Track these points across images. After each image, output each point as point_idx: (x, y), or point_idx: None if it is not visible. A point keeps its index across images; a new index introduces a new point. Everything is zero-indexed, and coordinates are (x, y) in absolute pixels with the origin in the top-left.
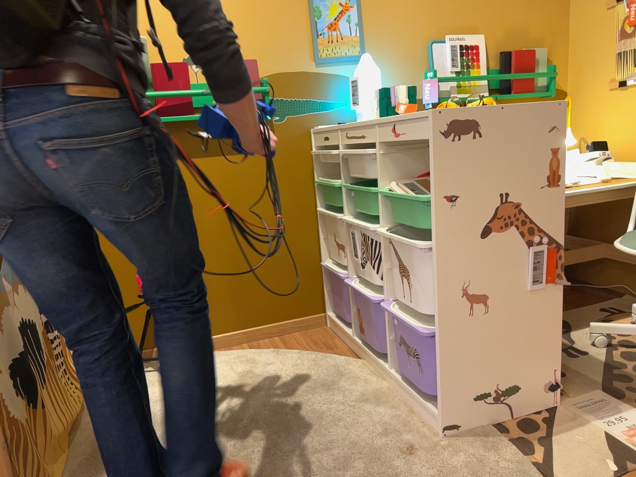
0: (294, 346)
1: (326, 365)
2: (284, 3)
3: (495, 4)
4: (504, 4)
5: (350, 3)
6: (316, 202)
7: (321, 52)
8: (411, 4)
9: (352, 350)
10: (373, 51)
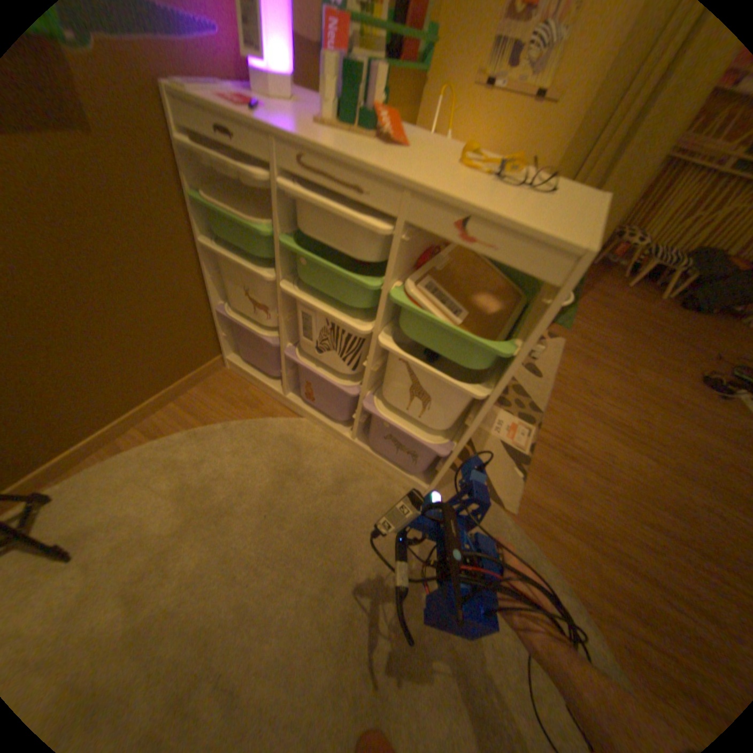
0: (210, 414)
1: (273, 437)
2: None
3: None
4: None
5: None
6: (191, 226)
7: None
8: None
9: (284, 404)
10: None
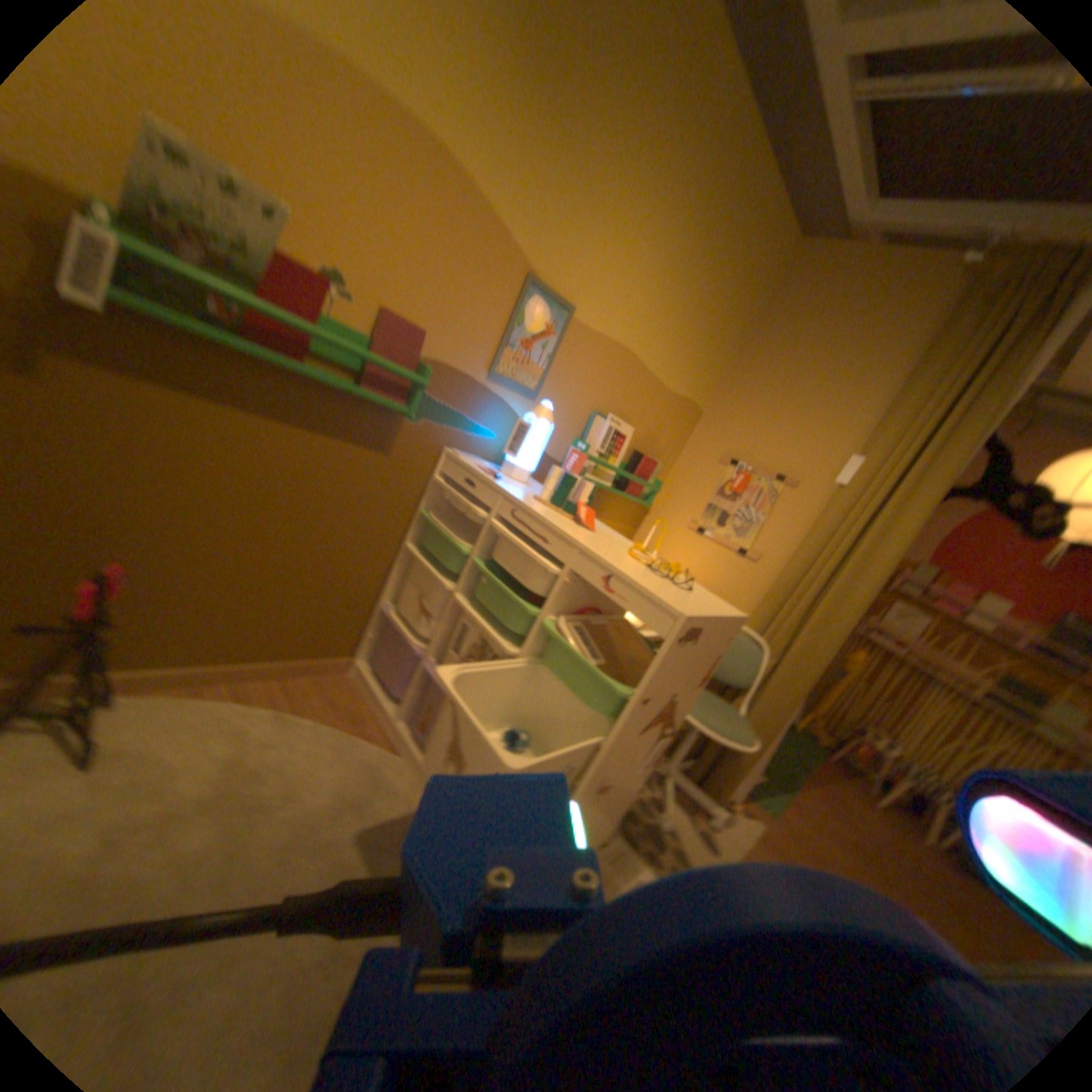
0: (309, 713)
1: (361, 765)
2: (494, 285)
3: (655, 406)
4: (660, 410)
5: (557, 332)
6: (409, 537)
7: (502, 370)
8: (603, 367)
9: (390, 738)
10: (548, 396)
